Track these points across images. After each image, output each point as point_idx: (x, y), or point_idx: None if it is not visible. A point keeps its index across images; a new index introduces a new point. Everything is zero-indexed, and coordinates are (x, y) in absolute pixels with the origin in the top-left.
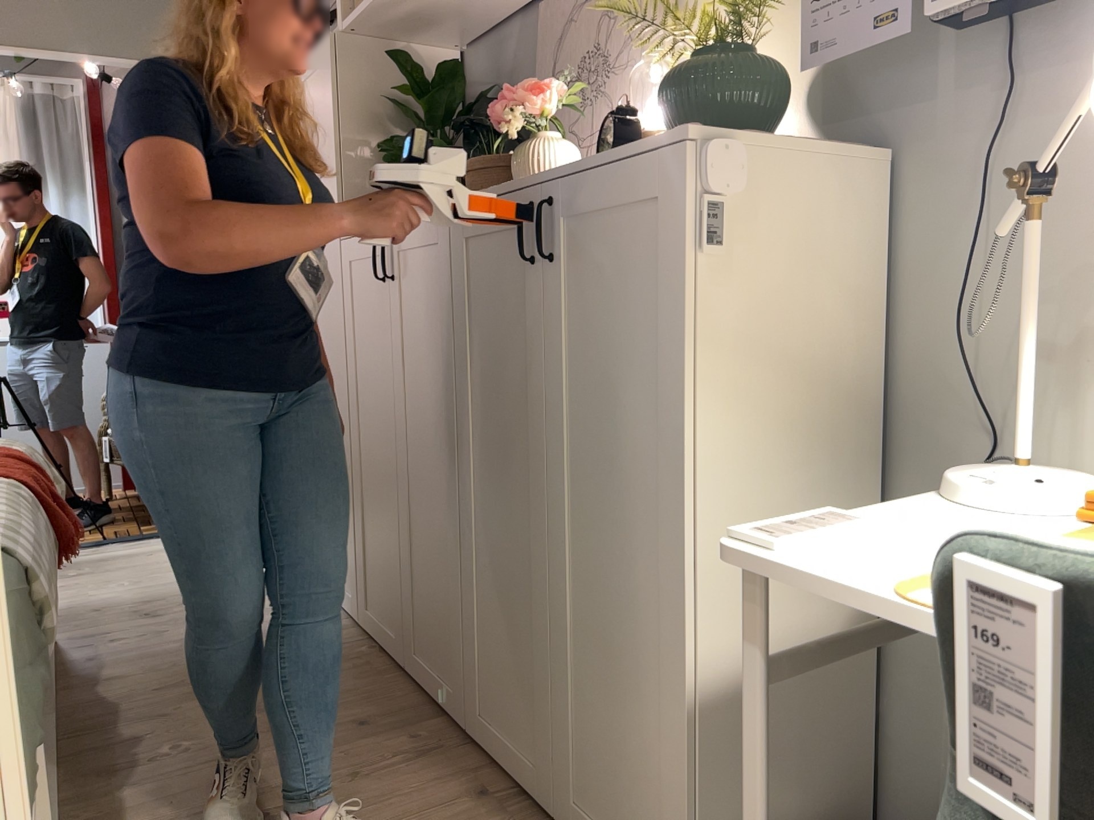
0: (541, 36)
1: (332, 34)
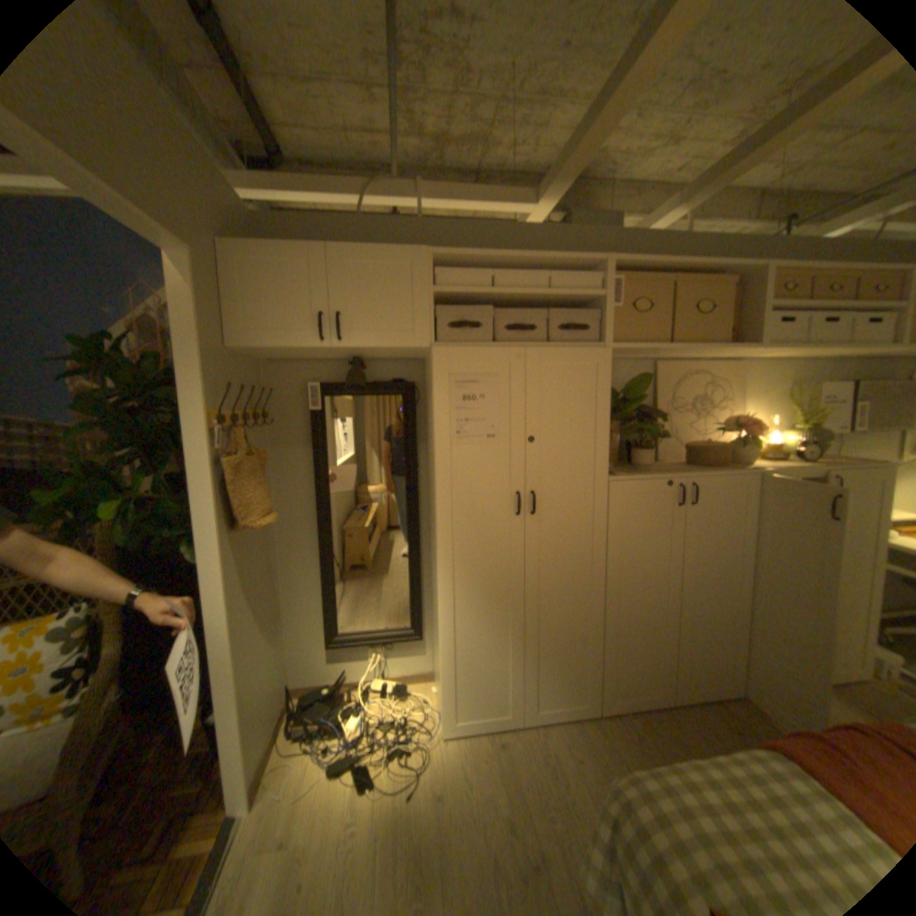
0: (659, 379)
1: (608, 351)
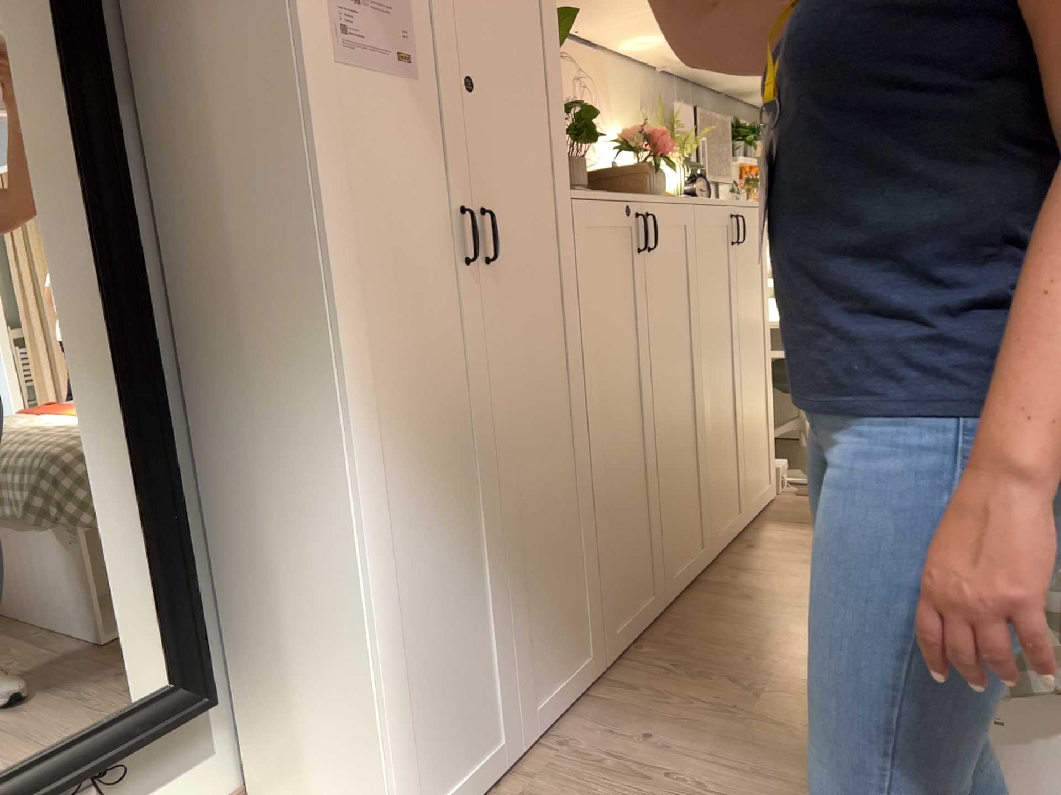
0: None
1: None
